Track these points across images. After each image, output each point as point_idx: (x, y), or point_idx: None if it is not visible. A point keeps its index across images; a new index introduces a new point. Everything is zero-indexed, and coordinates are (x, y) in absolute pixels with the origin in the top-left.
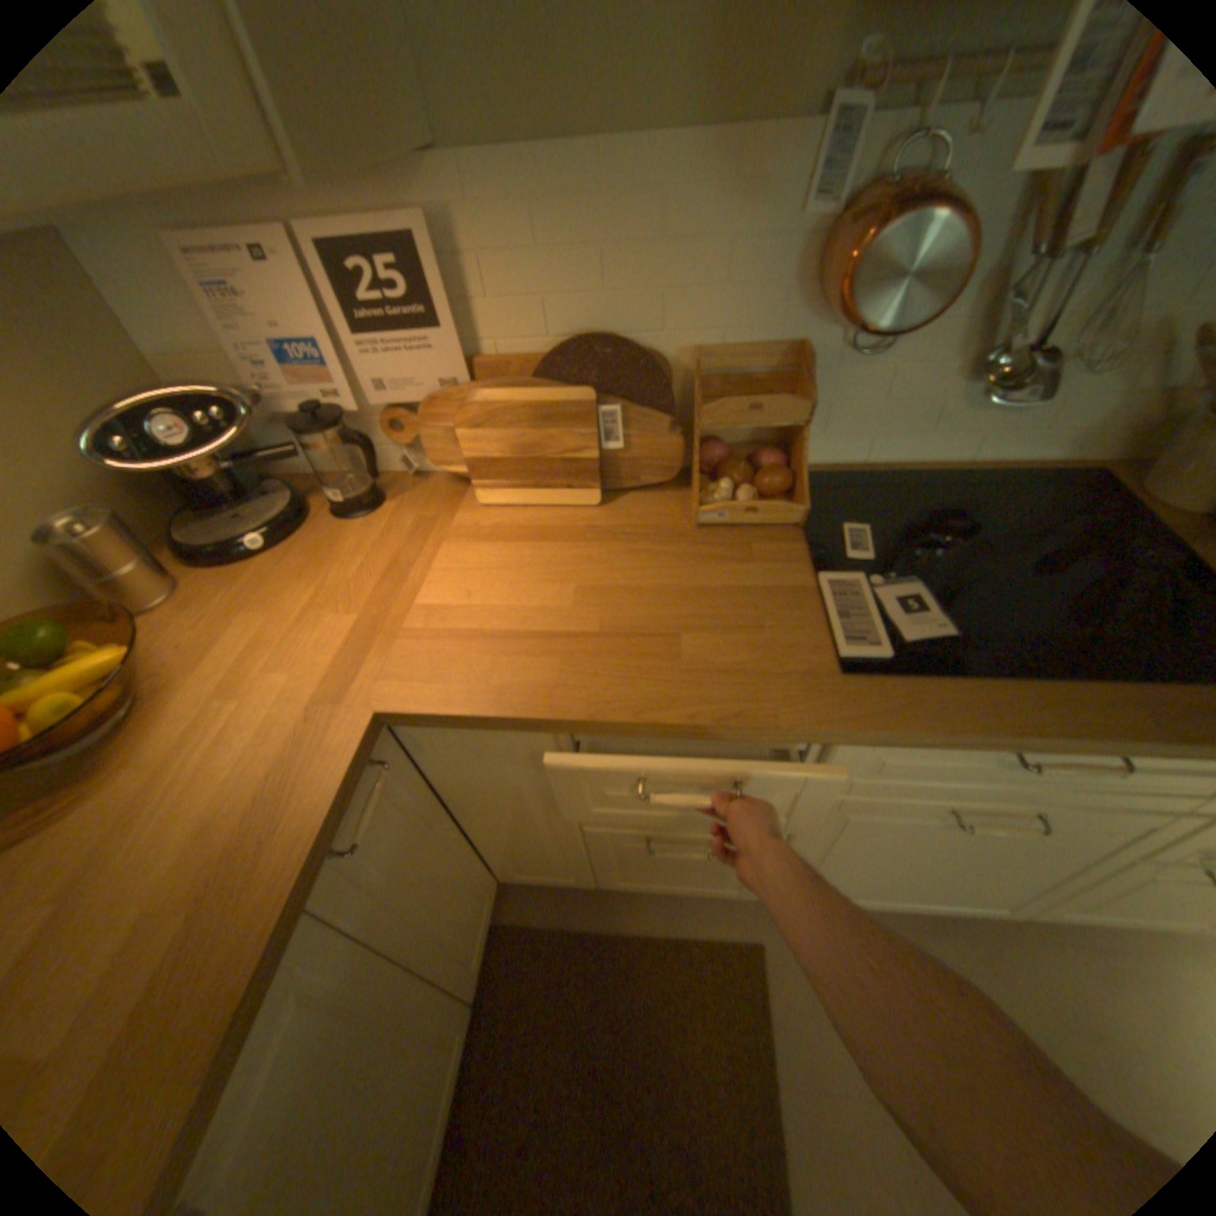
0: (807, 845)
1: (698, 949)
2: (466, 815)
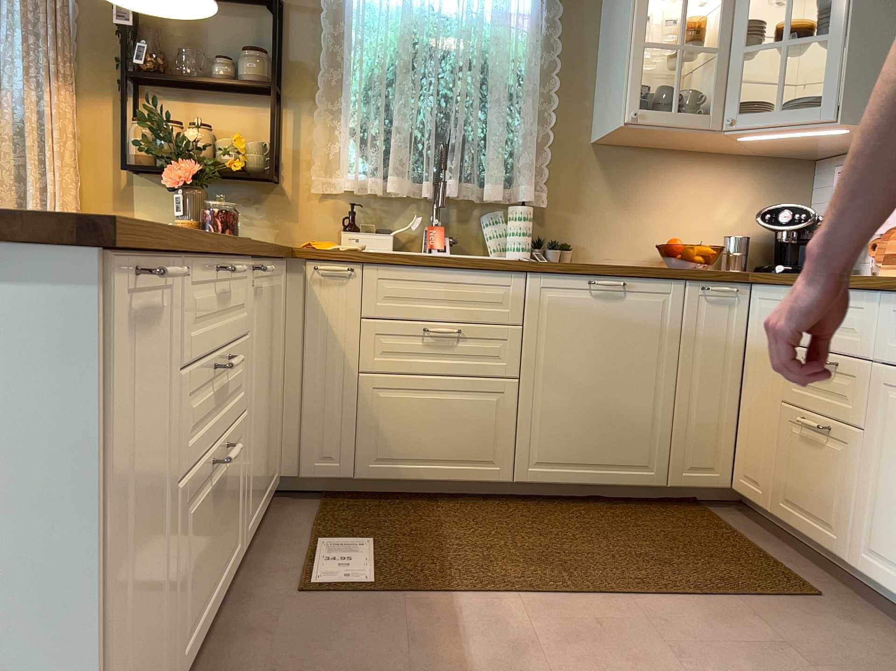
0: (872, 443)
1: (784, 572)
2: (747, 381)
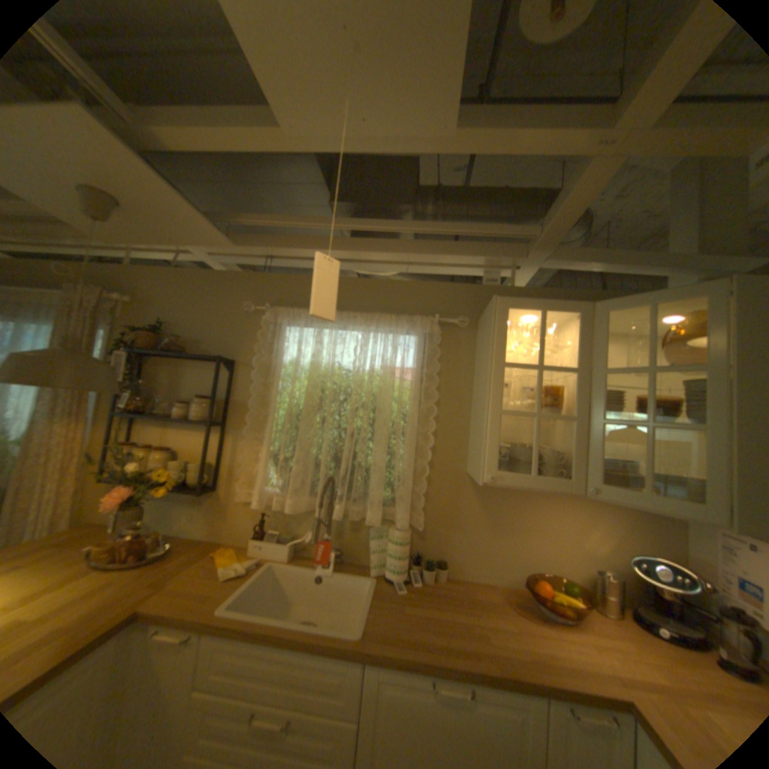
0: None
1: None
2: None
